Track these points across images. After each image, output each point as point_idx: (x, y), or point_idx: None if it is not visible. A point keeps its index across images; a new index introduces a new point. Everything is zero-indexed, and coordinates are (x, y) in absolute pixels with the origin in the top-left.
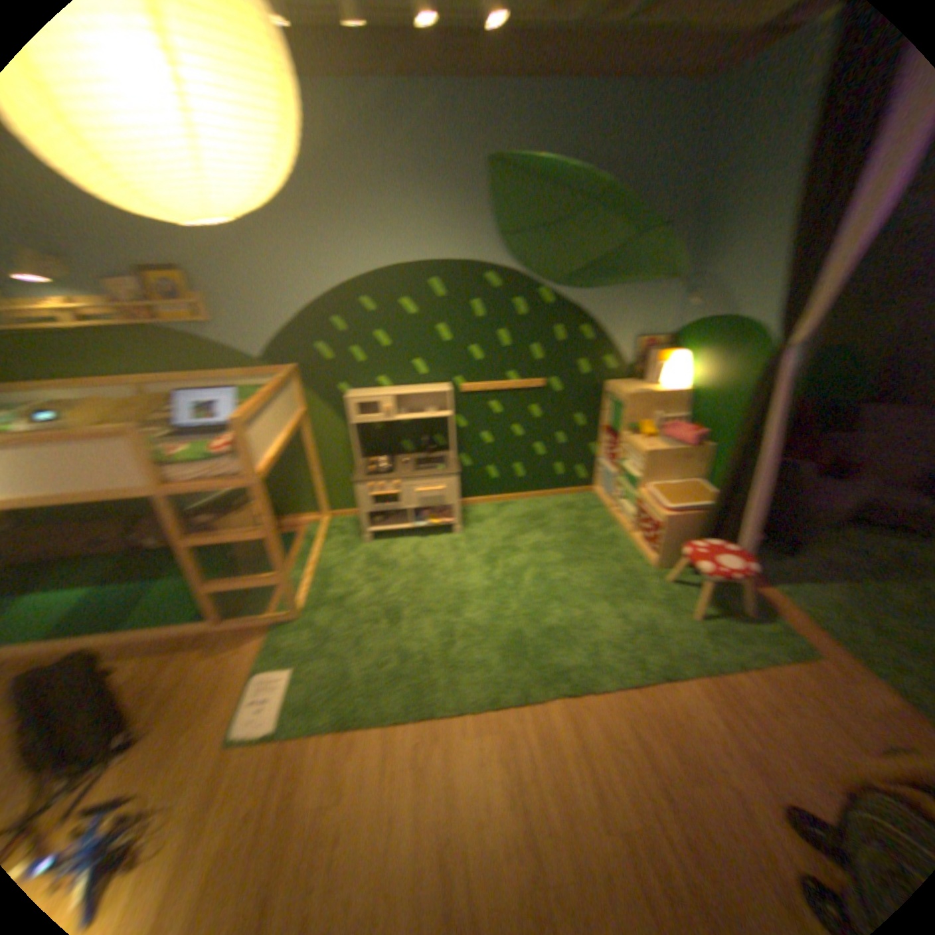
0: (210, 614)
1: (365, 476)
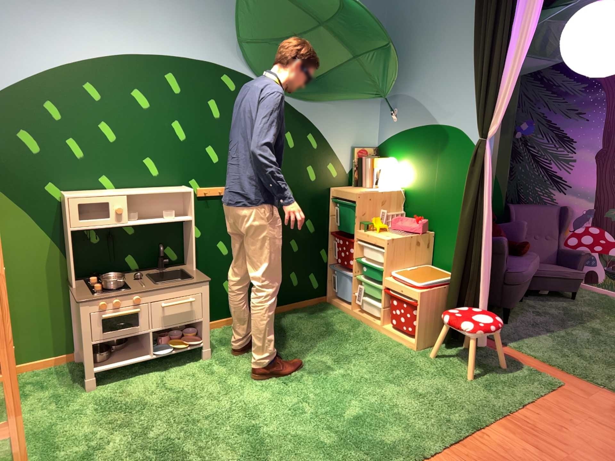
0: None
1: (93, 294)
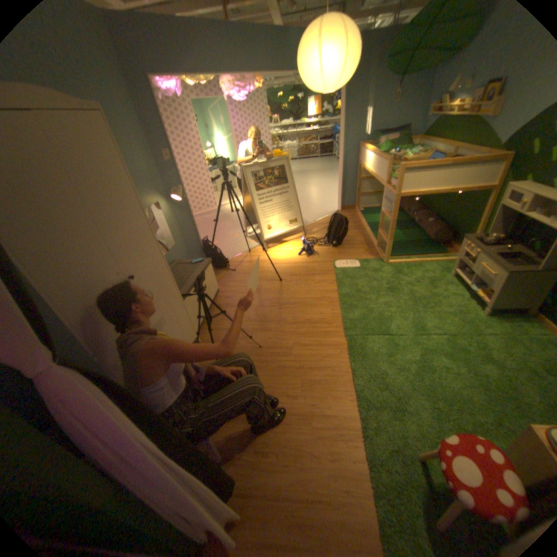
0: (379, 242)
1: (478, 239)
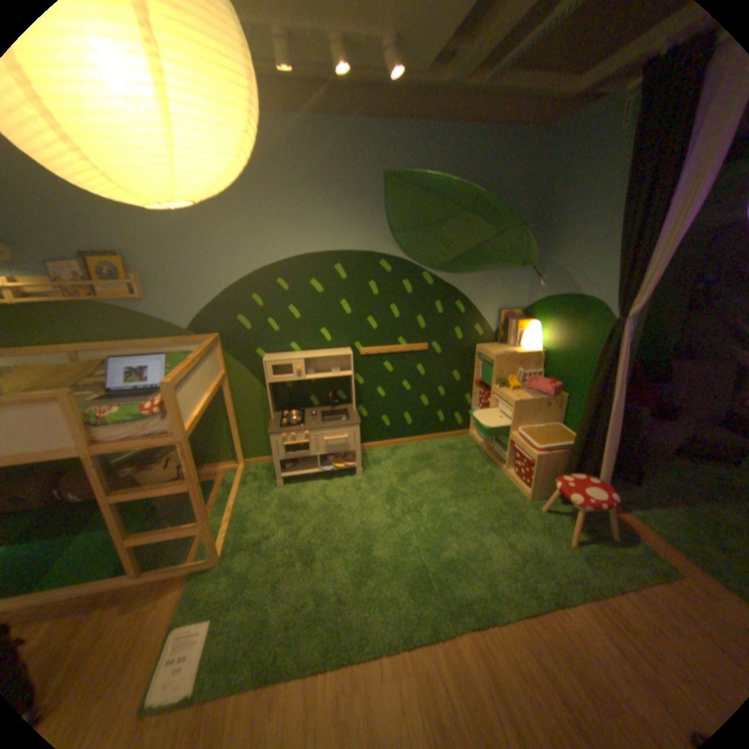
0: (134, 565)
1: (281, 427)
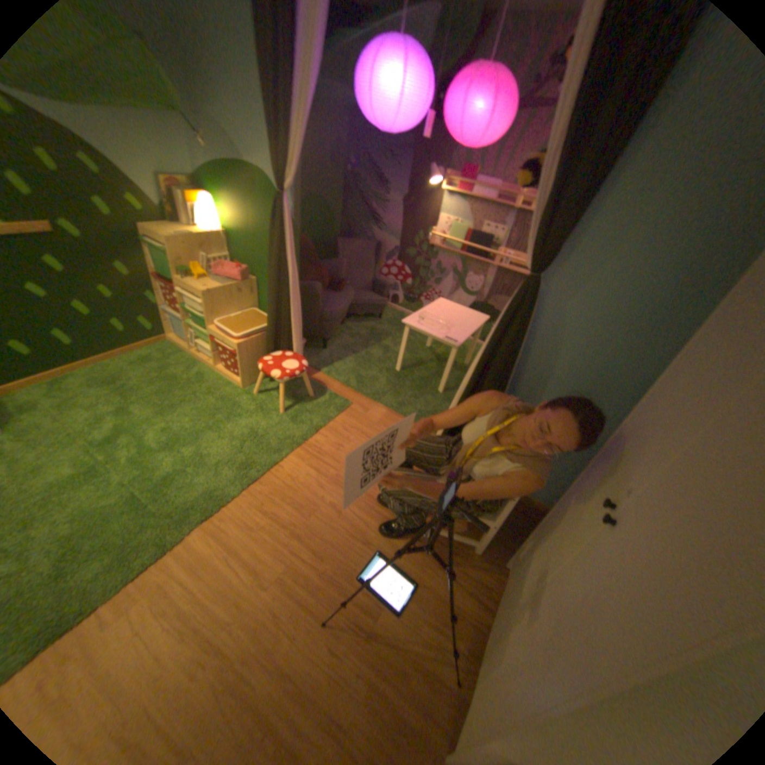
0: None
1: None
